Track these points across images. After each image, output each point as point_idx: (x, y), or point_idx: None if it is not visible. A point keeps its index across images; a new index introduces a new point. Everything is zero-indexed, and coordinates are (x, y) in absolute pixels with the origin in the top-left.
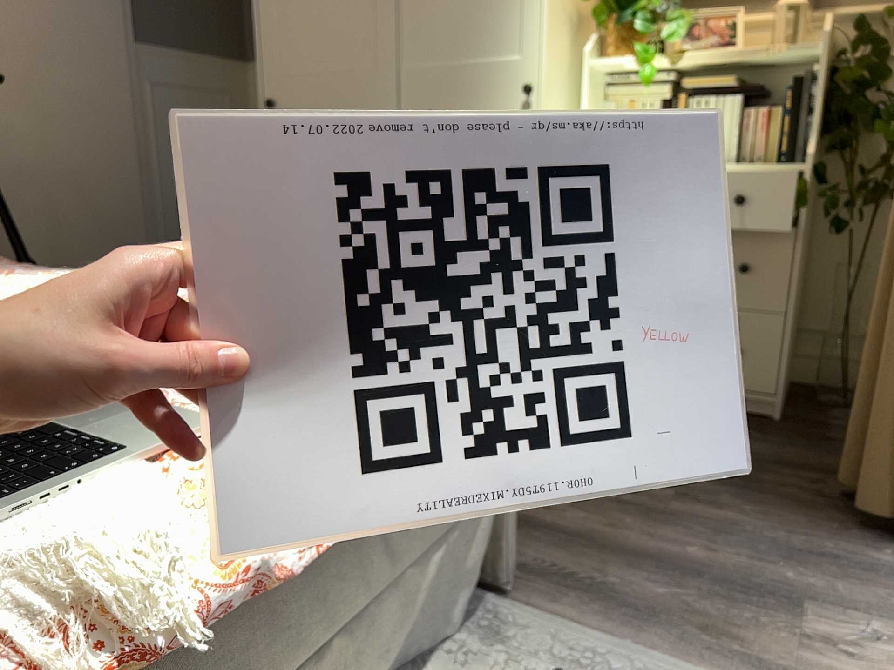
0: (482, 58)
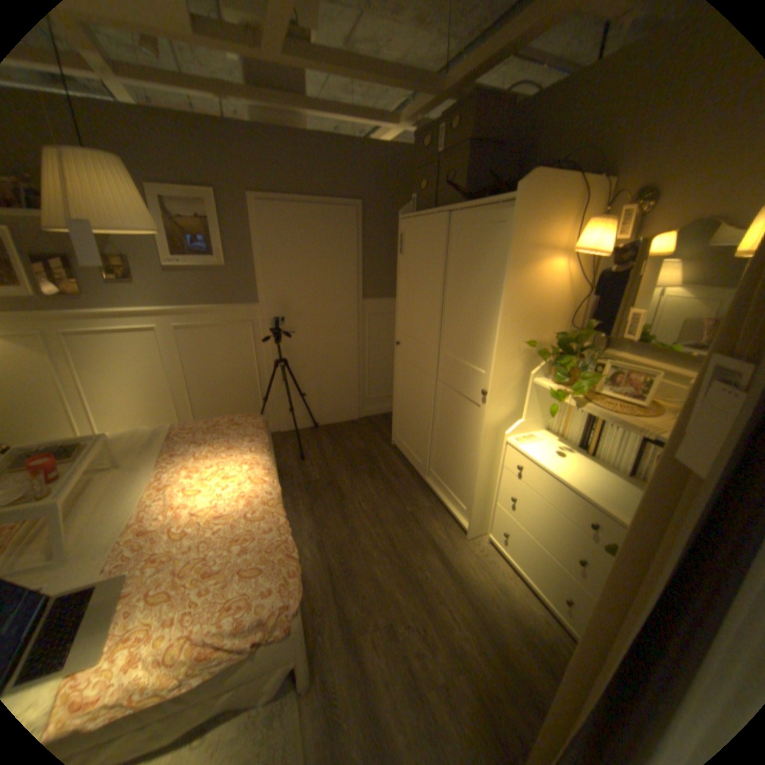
0: (470, 363)
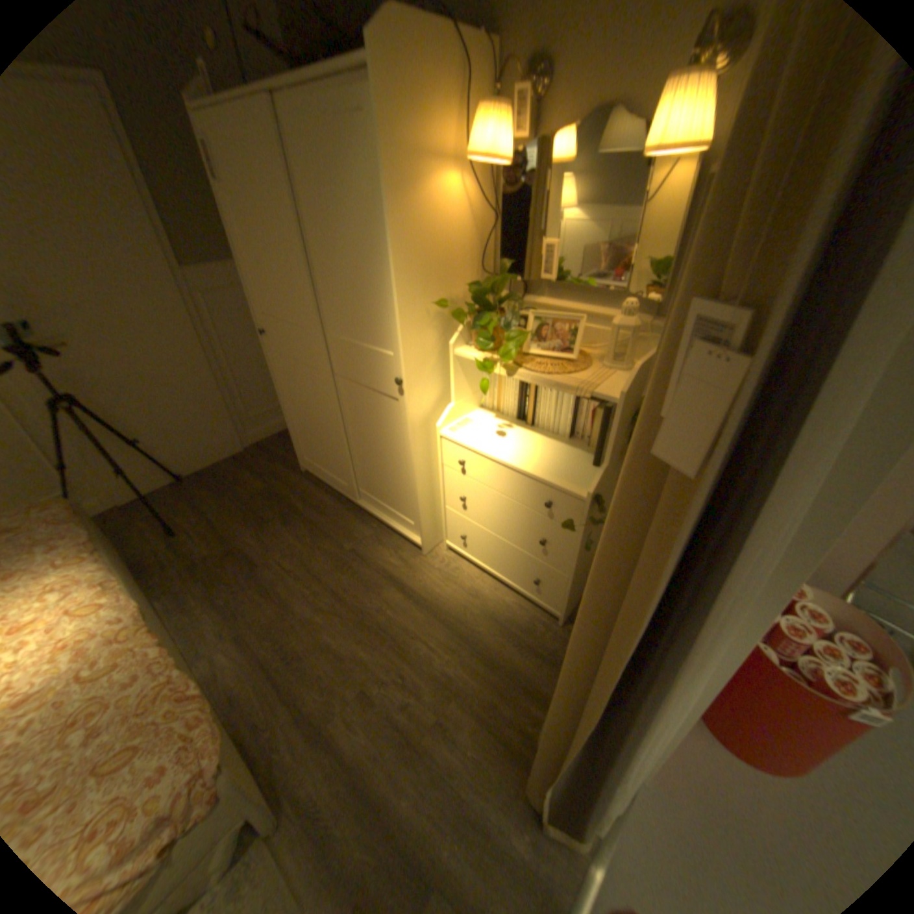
0: (371, 346)
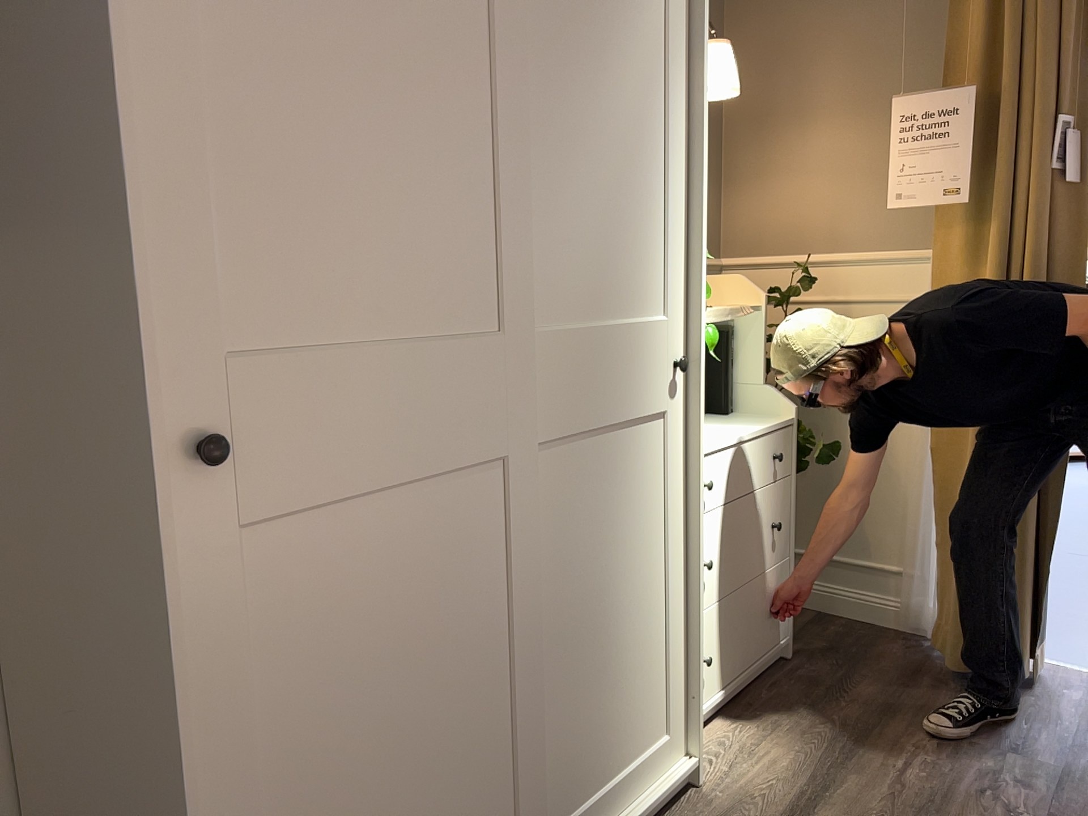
0: (629, 319)
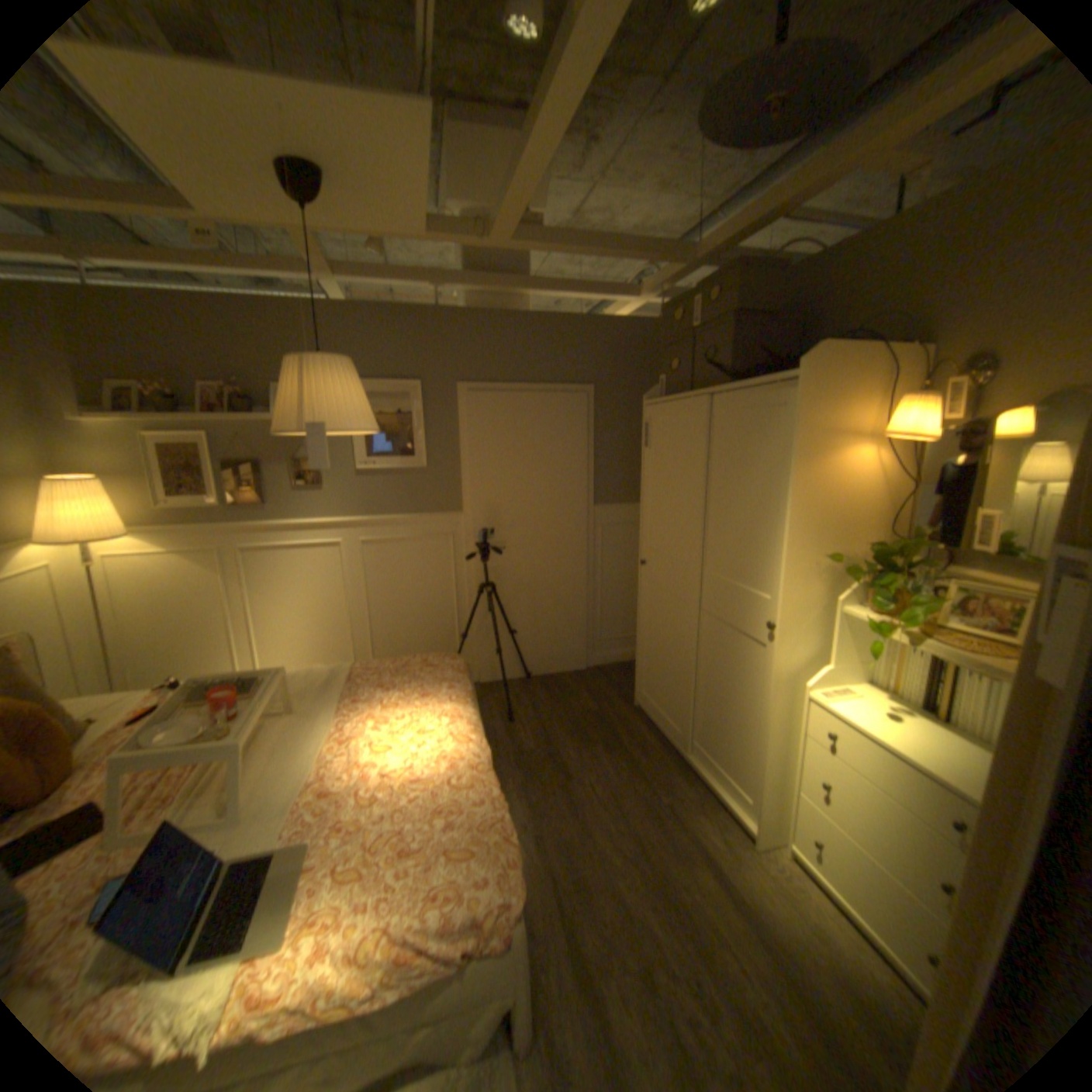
0: (748, 587)
